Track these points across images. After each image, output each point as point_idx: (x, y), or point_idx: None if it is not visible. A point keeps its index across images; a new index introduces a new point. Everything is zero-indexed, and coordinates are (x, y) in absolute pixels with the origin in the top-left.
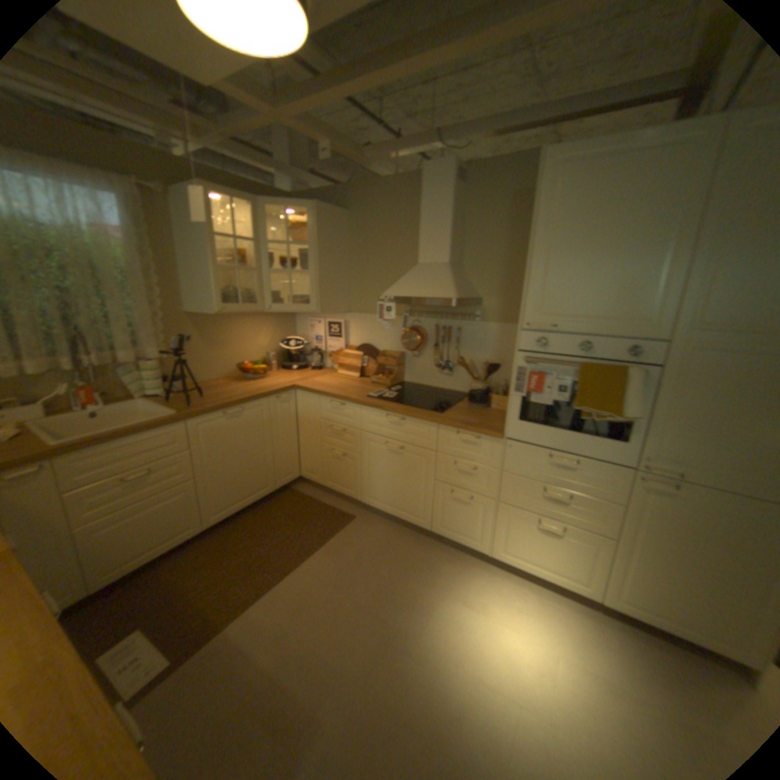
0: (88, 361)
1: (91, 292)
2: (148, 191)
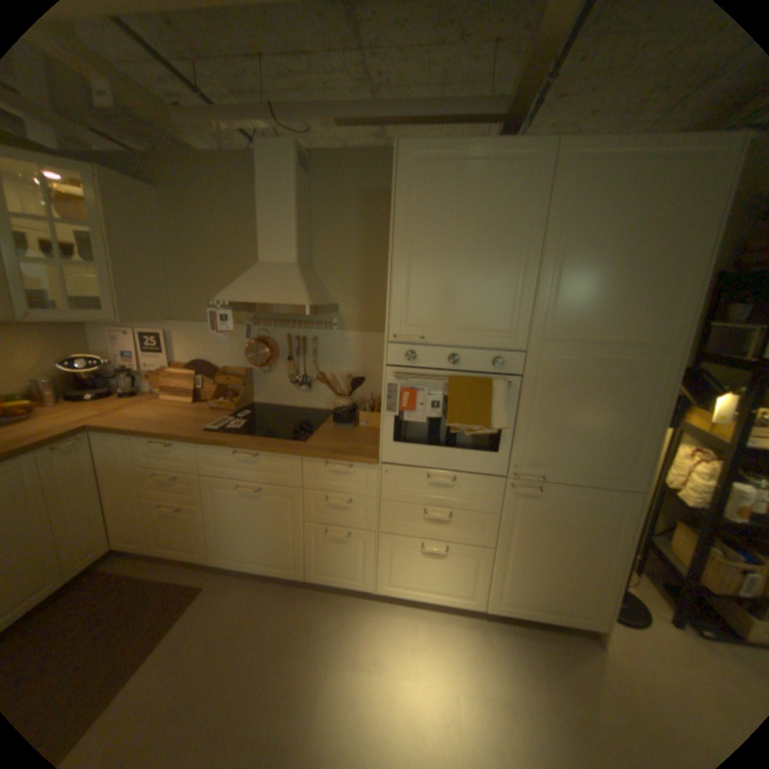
0: None
1: None
2: None
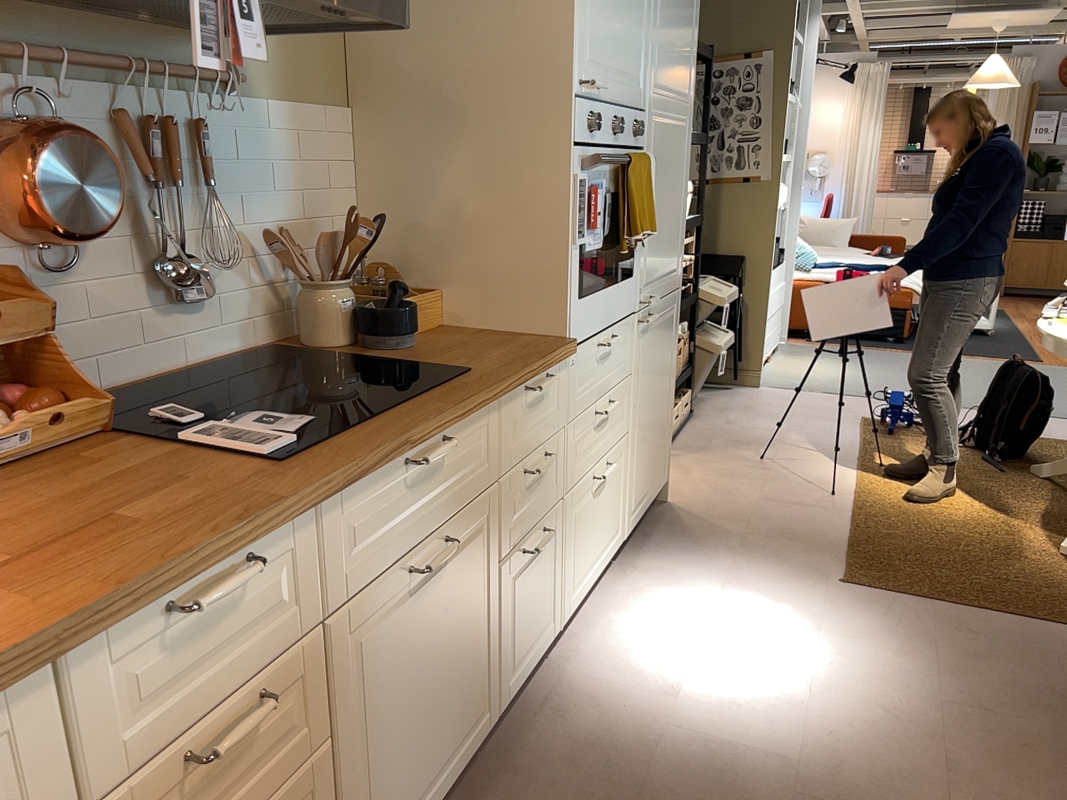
0: None
1: None
2: None
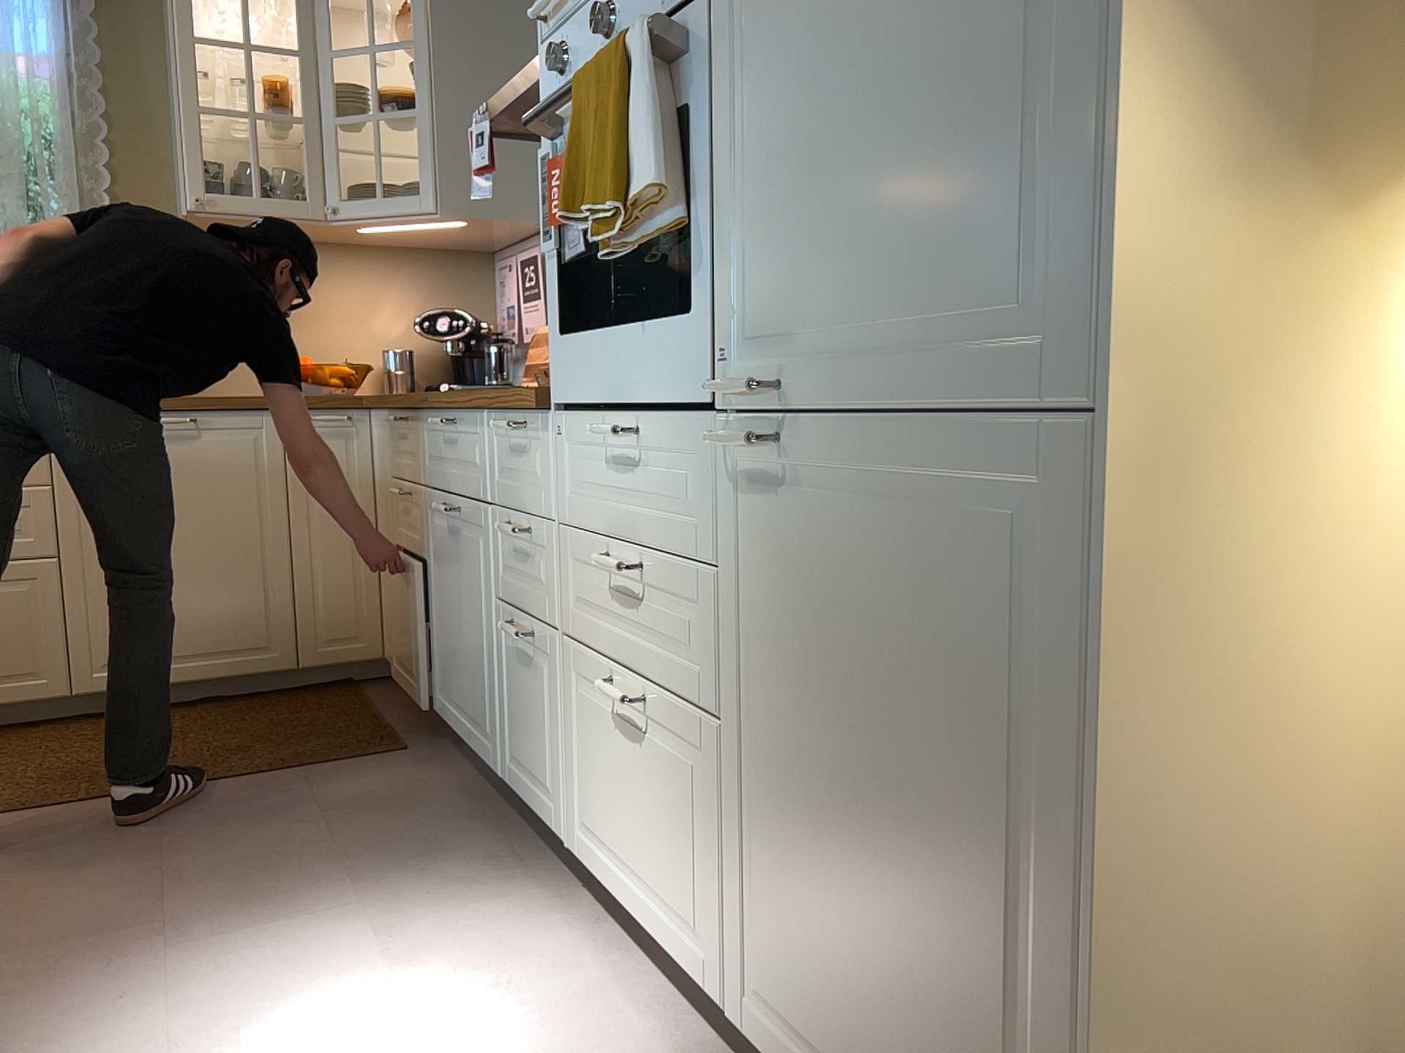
0: None
1: None
2: None
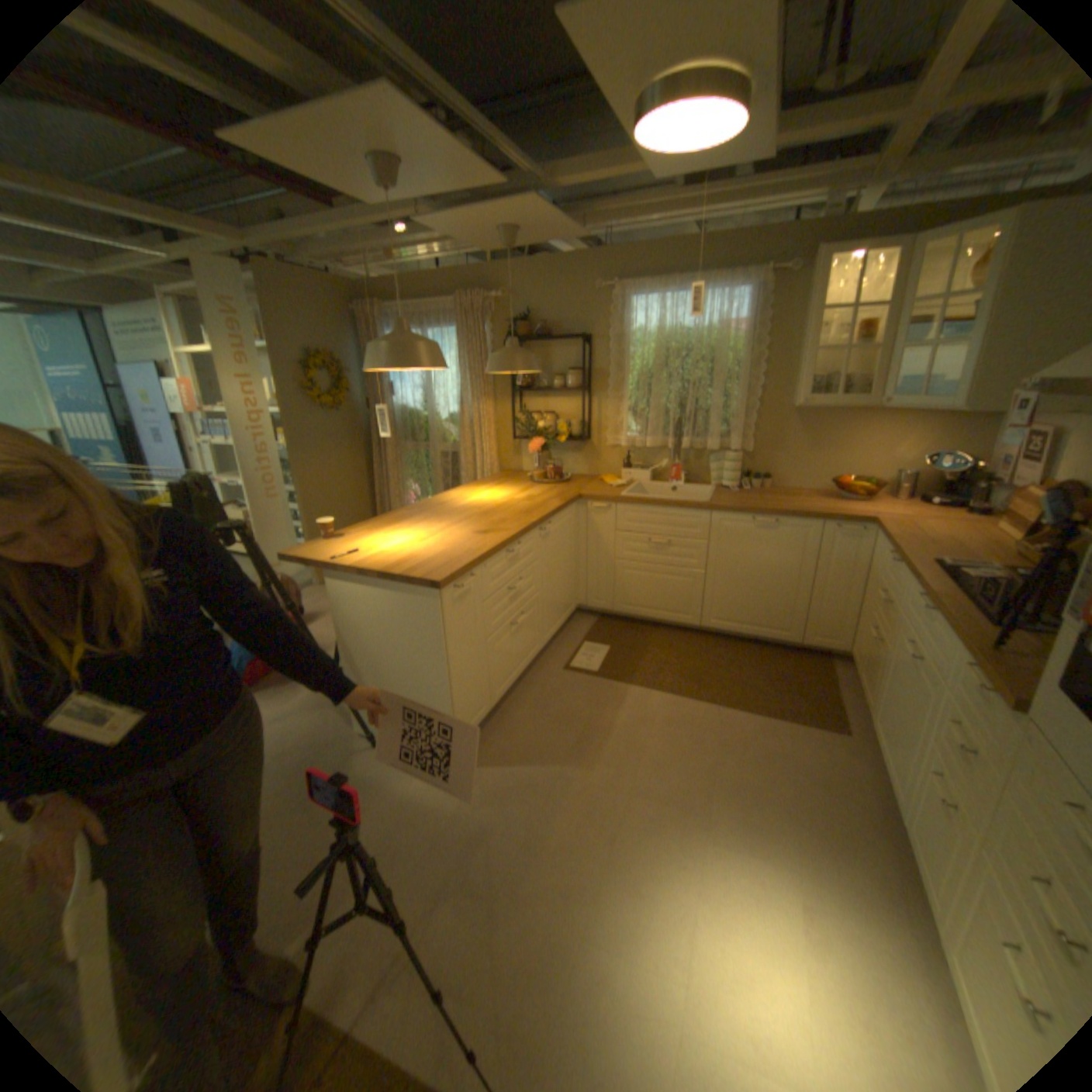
0: (691, 442)
1: (710, 382)
2: (794, 268)
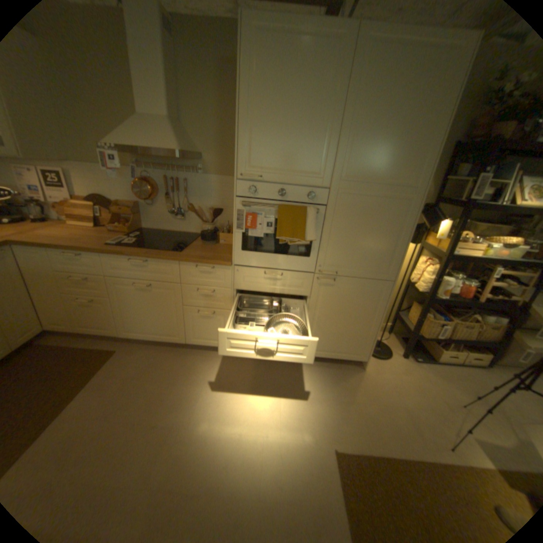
0: None
1: None
2: None
